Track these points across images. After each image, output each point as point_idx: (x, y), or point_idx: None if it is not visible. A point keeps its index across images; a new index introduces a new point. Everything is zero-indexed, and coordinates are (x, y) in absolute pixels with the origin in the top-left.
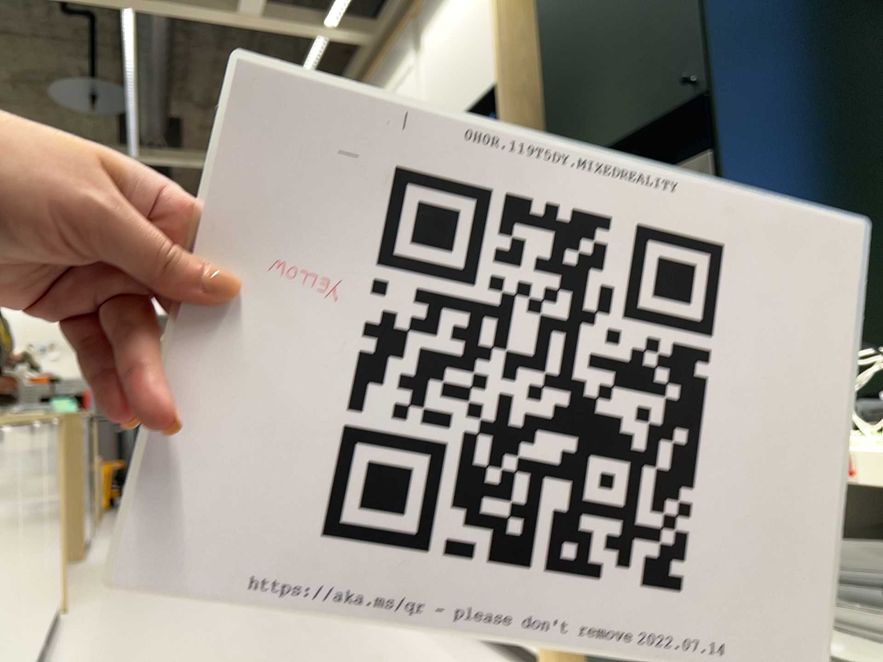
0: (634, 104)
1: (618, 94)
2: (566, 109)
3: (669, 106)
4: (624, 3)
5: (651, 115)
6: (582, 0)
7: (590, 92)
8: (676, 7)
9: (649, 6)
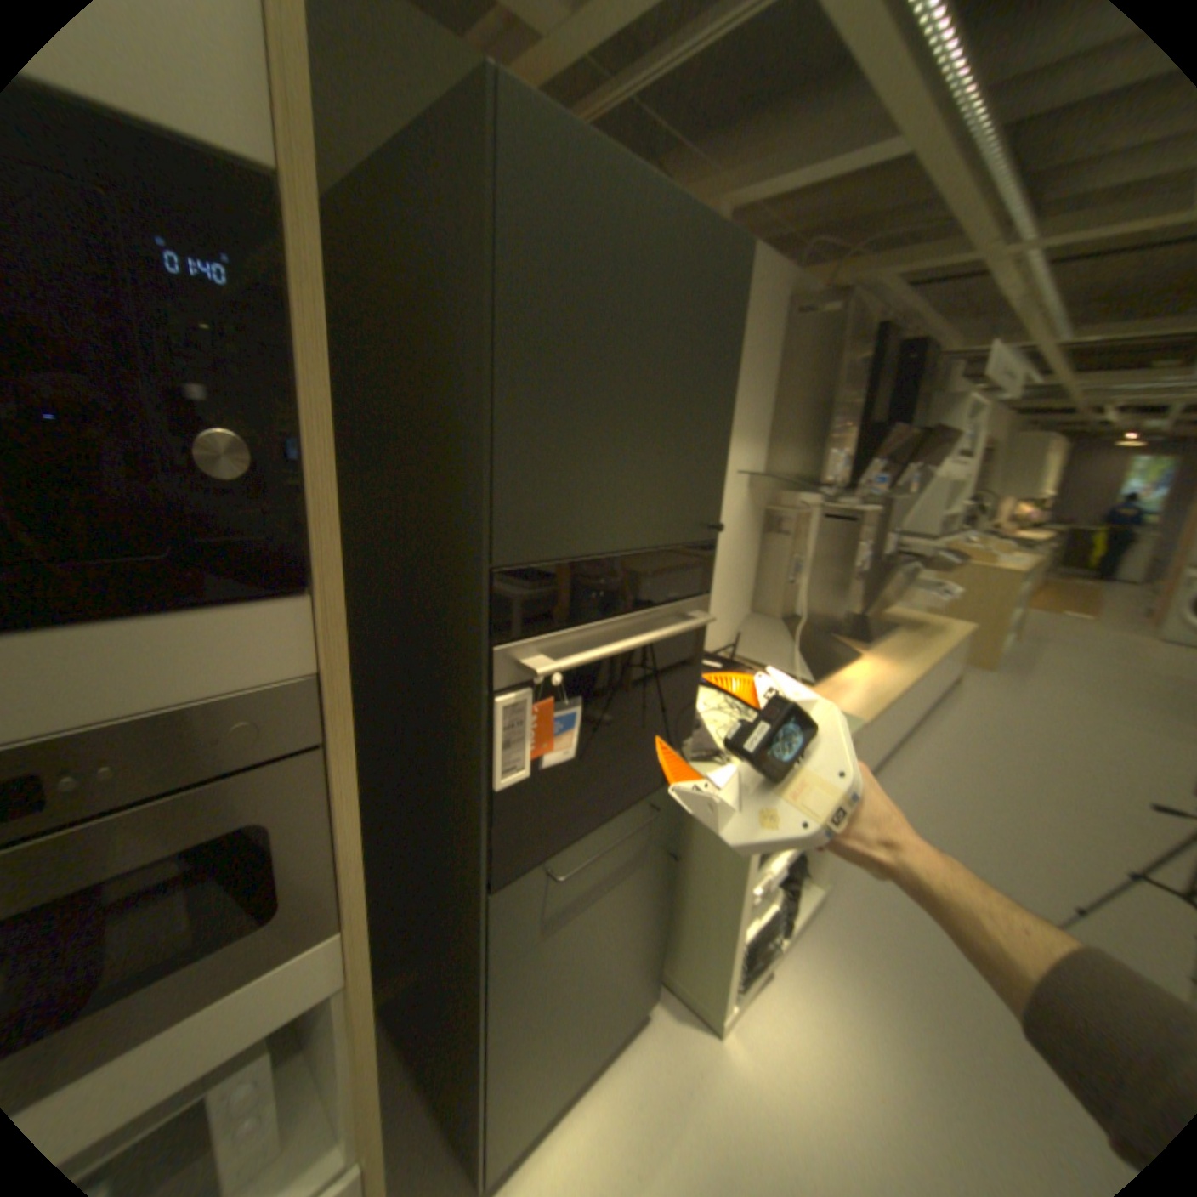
0: (650, 514)
1: (634, 487)
2: (544, 452)
3: (680, 536)
4: (663, 372)
5: (665, 537)
6: (605, 284)
7: (594, 456)
8: (707, 438)
9: (687, 409)
